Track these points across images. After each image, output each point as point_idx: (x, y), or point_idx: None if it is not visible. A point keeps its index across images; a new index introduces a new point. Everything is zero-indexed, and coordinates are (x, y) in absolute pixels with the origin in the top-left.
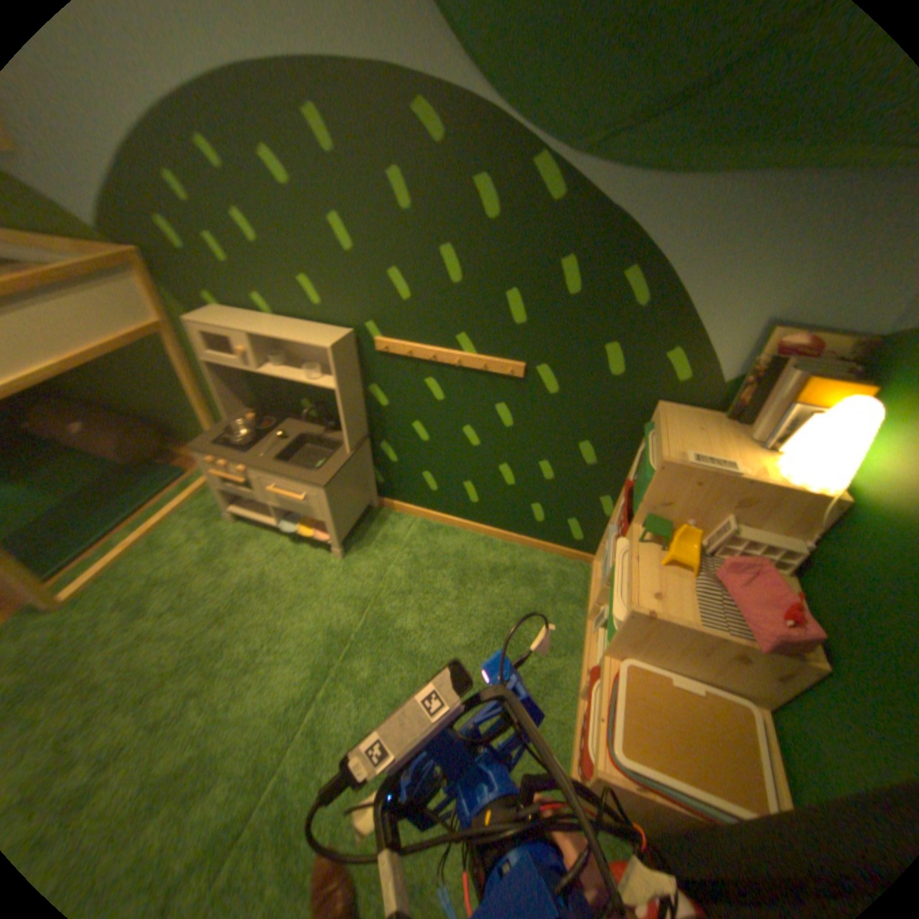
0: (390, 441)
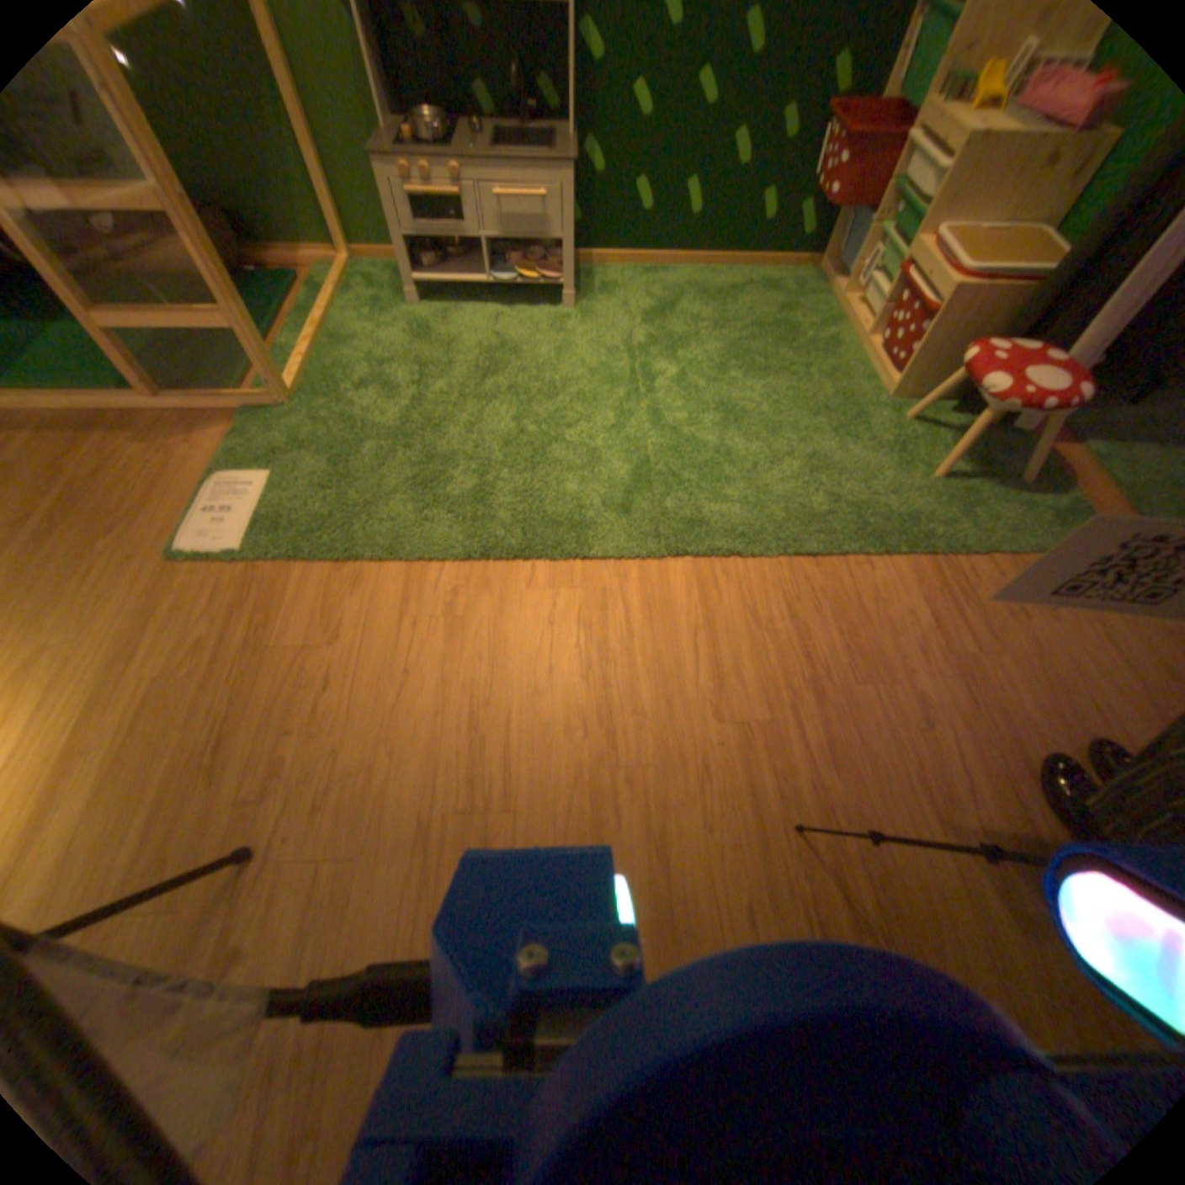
0: (594, 127)
